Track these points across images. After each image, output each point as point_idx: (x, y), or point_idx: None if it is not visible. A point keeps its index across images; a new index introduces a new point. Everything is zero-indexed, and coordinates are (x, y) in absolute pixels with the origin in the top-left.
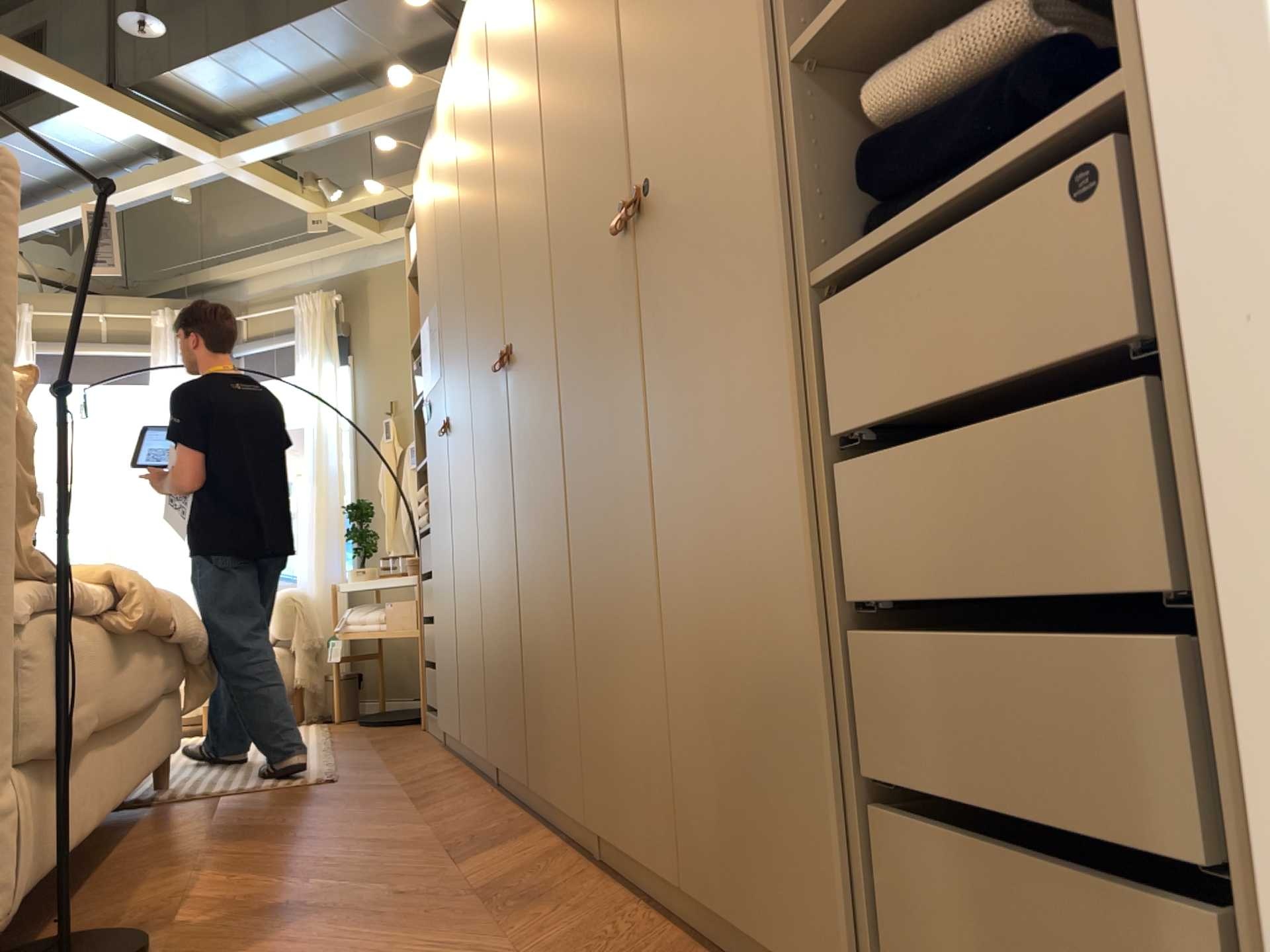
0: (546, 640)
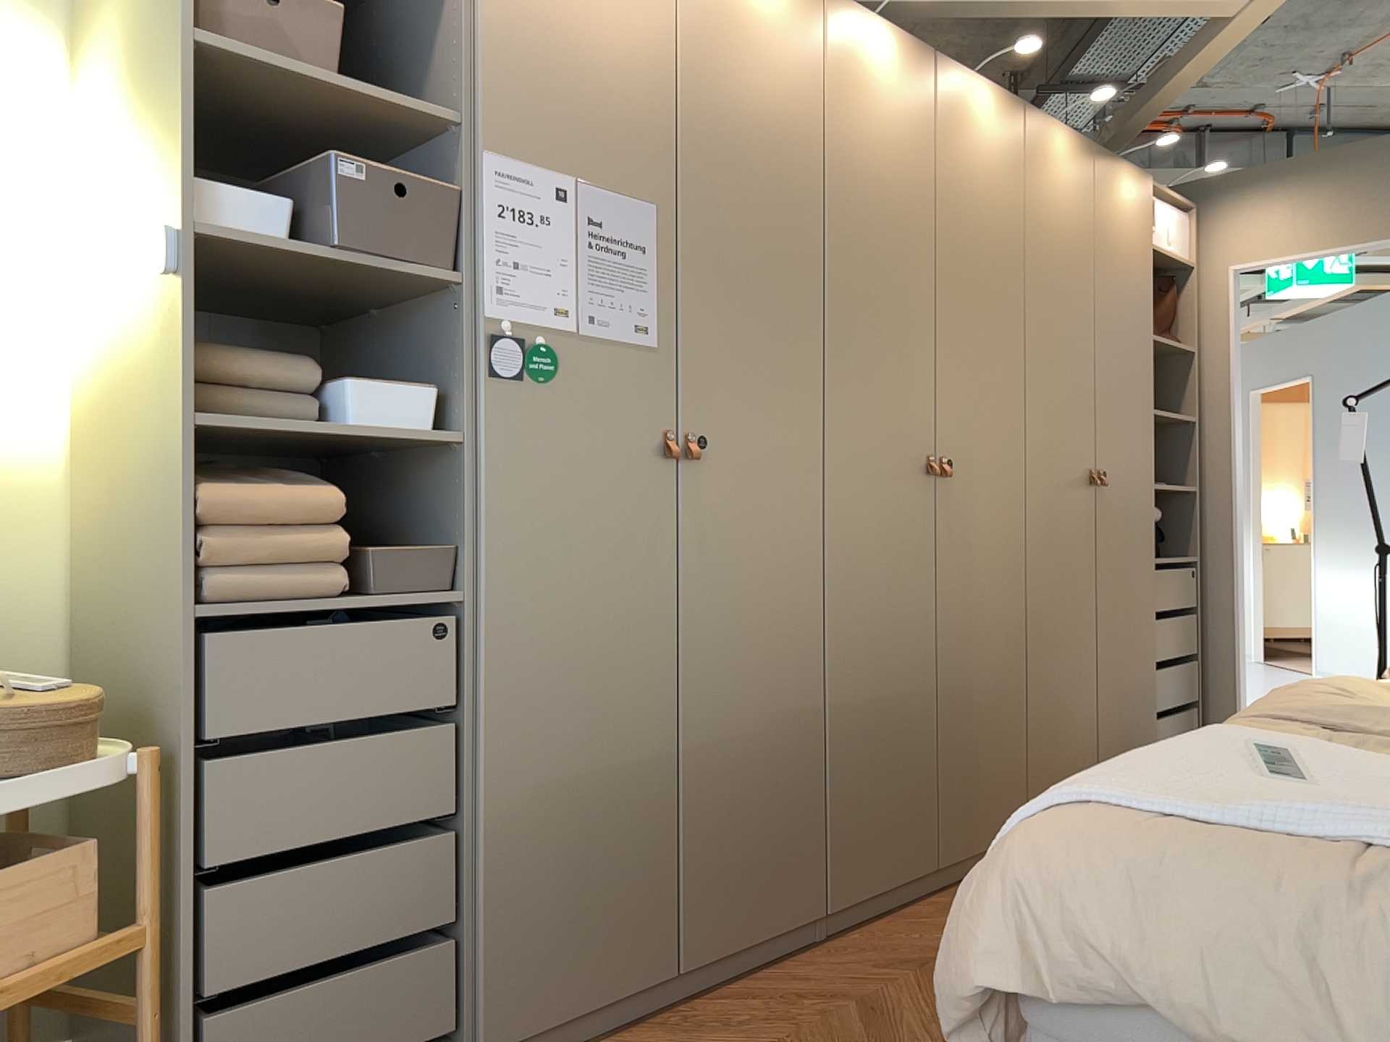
0: (983, 729)
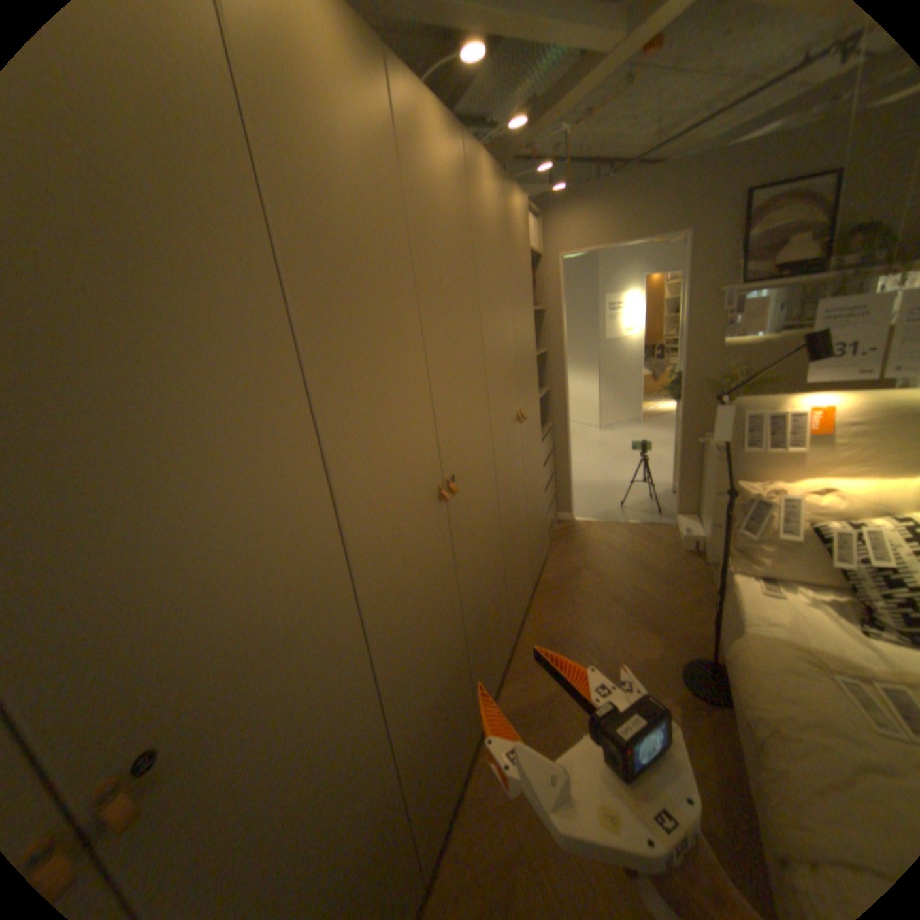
0: (488, 630)
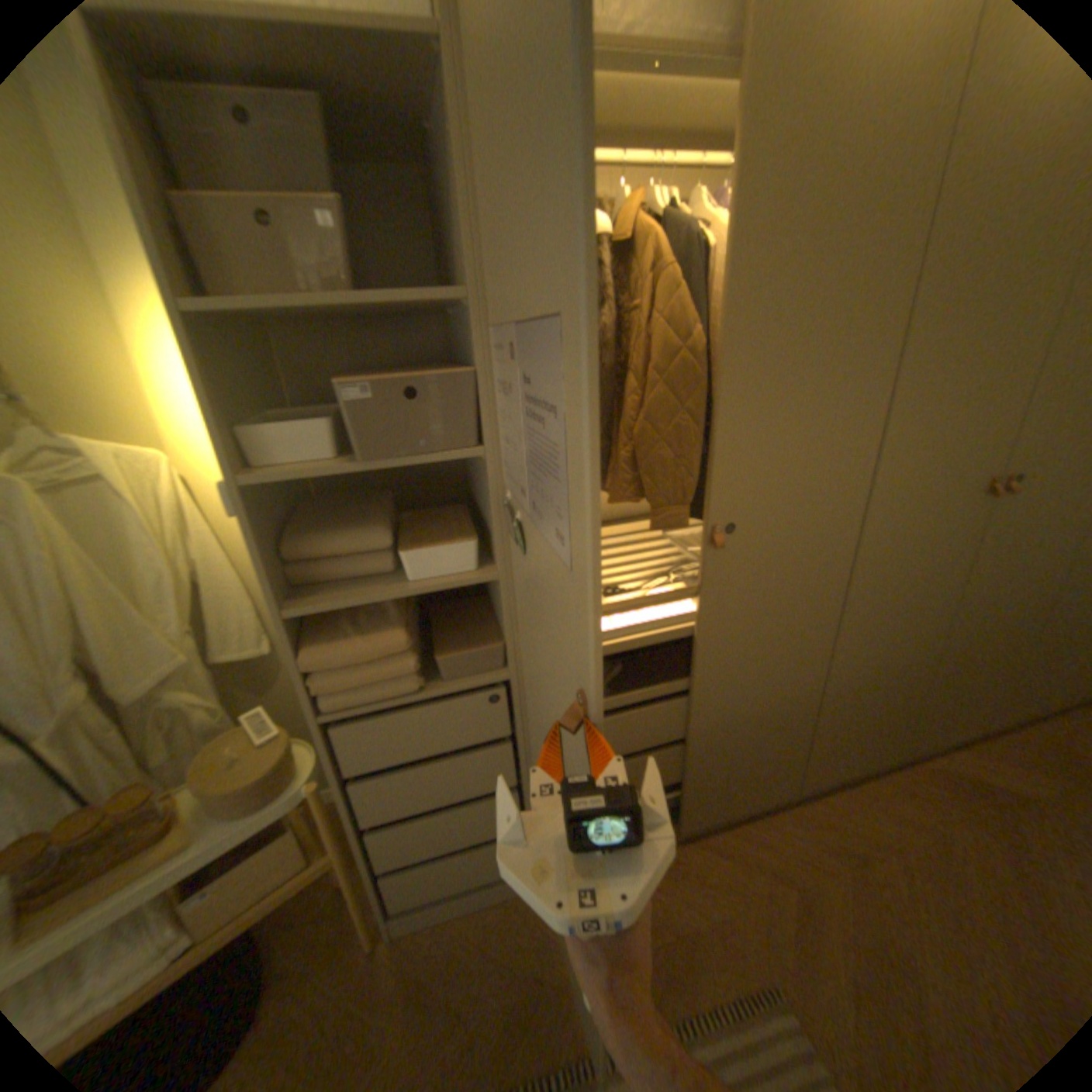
0: (976, 675)
